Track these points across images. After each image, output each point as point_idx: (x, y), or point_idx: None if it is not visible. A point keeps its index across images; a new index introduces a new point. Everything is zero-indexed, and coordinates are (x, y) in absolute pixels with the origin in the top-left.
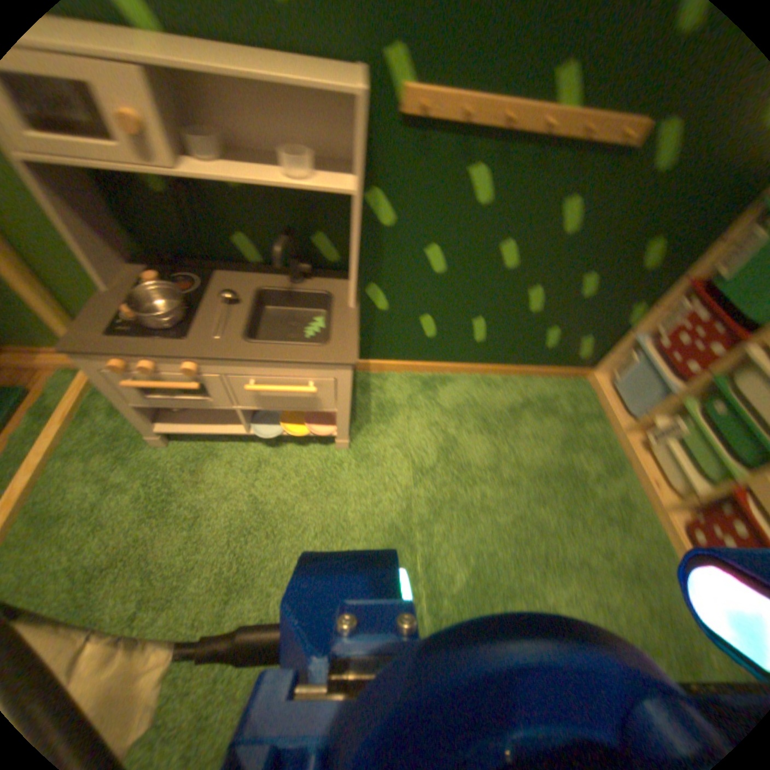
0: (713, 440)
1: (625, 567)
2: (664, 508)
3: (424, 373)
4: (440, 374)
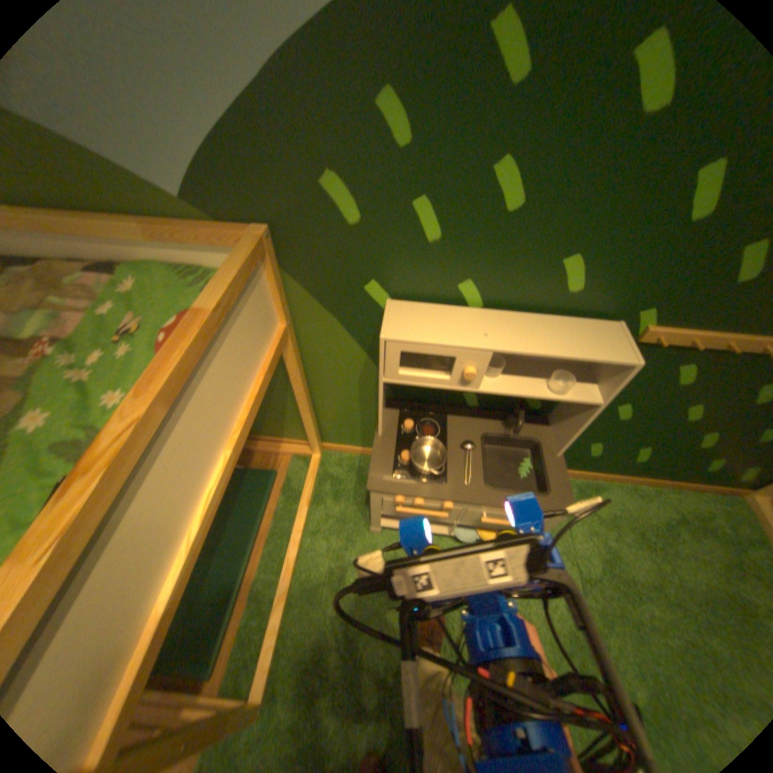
0: None
1: None
2: None
3: (580, 483)
4: (595, 486)
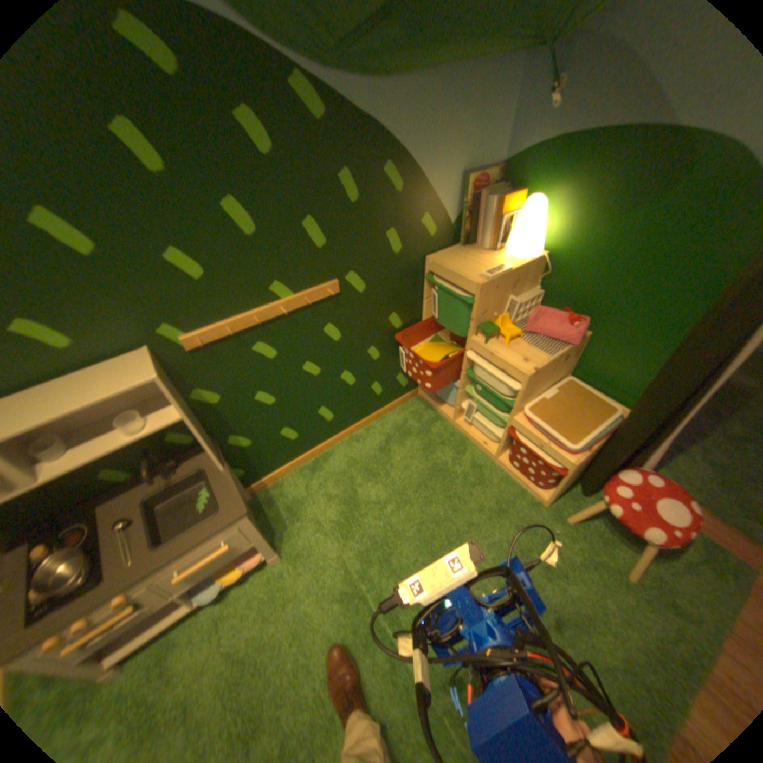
0: (491, 407)
1: (495, 511)
2: (497, 458)
3: (310, 462)
4: (322, 455)
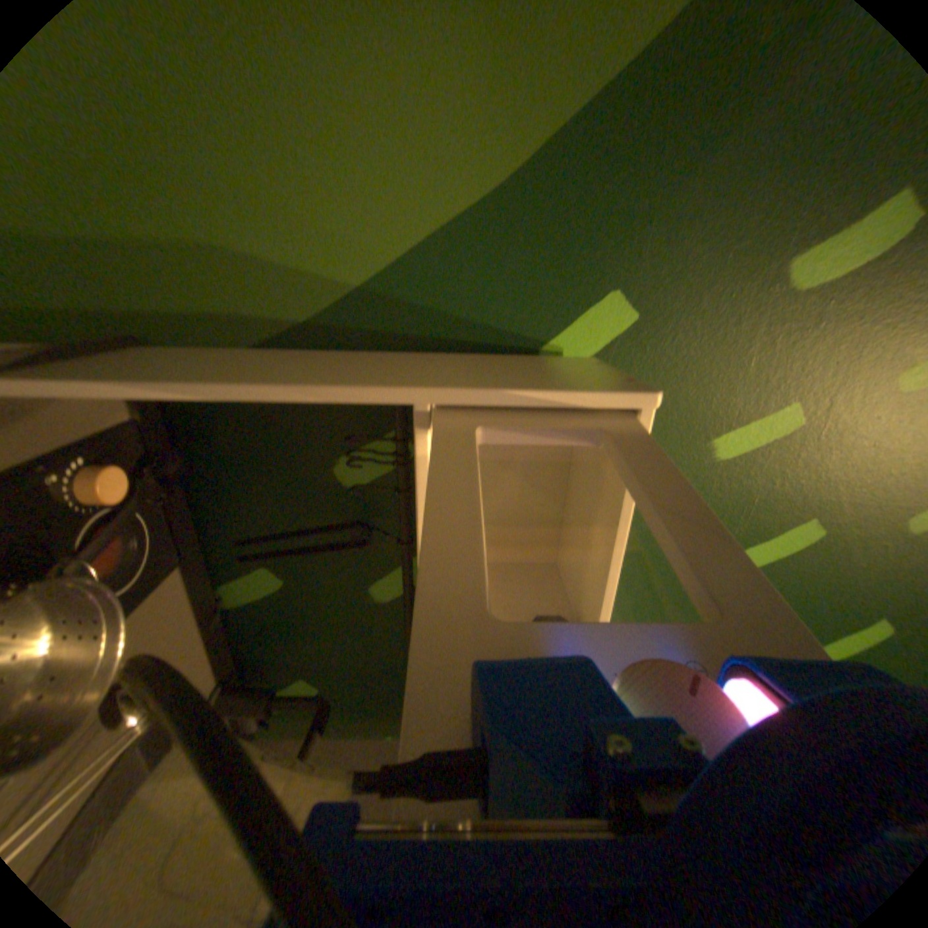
0: None
1: None
2: None
3: None
4: None
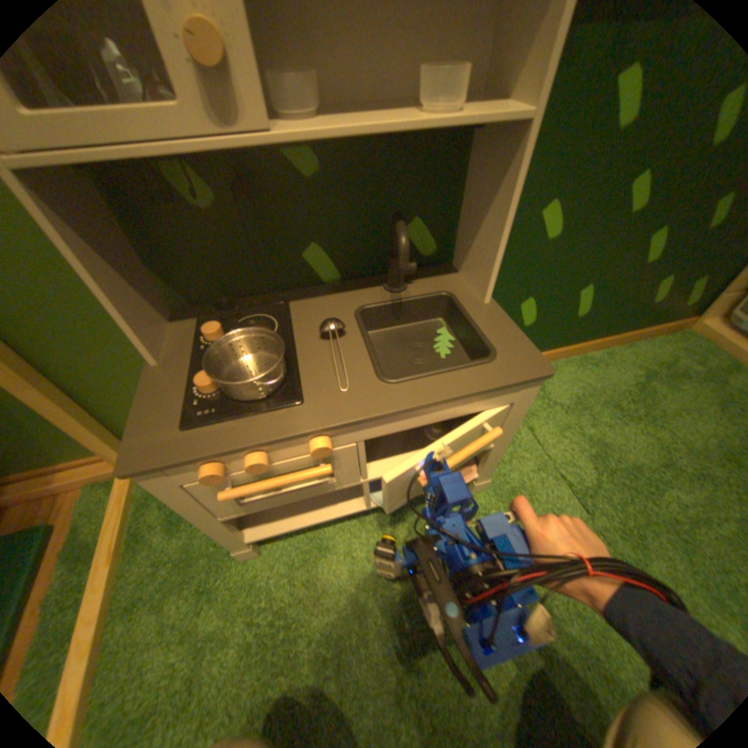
0: None
1: None
2: None
3: None
4: None
